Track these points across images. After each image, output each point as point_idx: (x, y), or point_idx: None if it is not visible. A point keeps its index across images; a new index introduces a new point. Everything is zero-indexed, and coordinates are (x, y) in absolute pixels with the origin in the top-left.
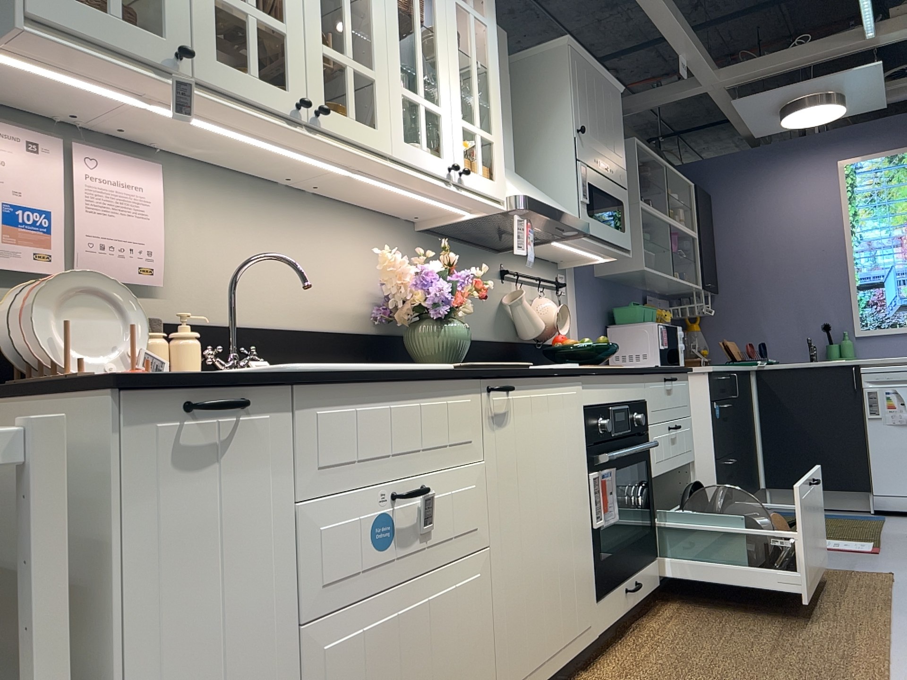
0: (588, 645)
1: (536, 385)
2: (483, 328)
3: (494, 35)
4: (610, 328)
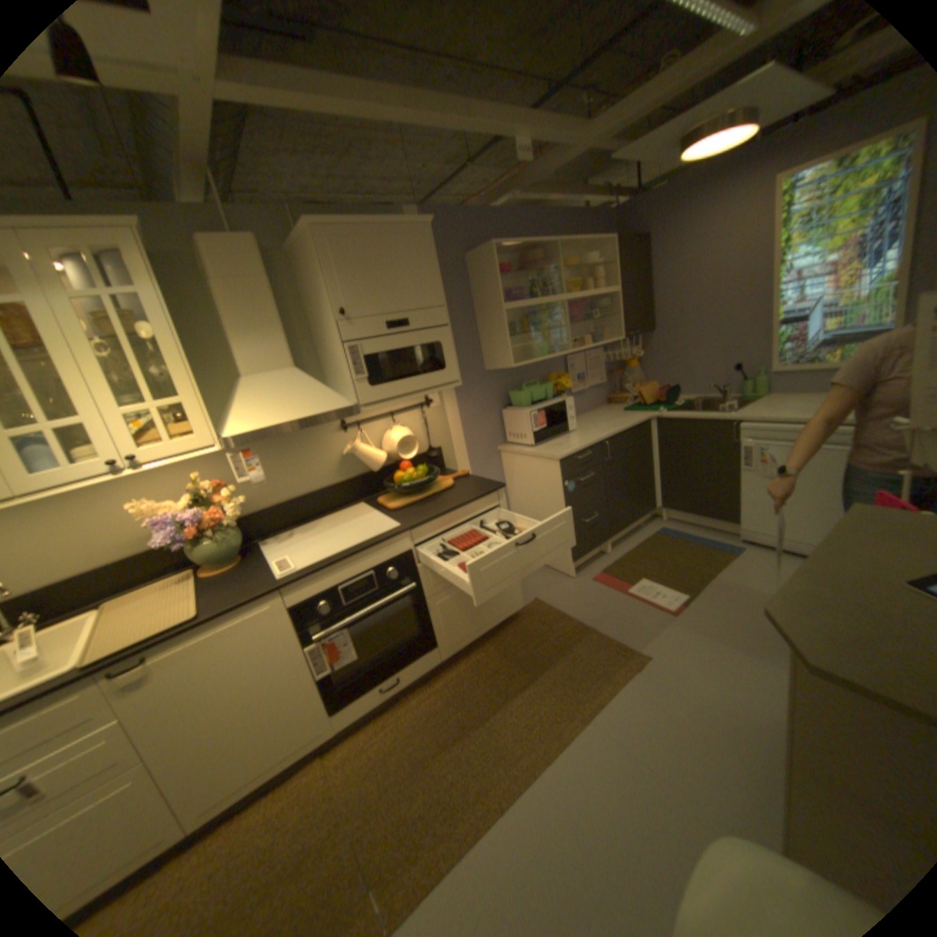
0: (320, 745)
1: (192, 635)
2: (323, 478)
3: (151, 294)
4: (507, 407)
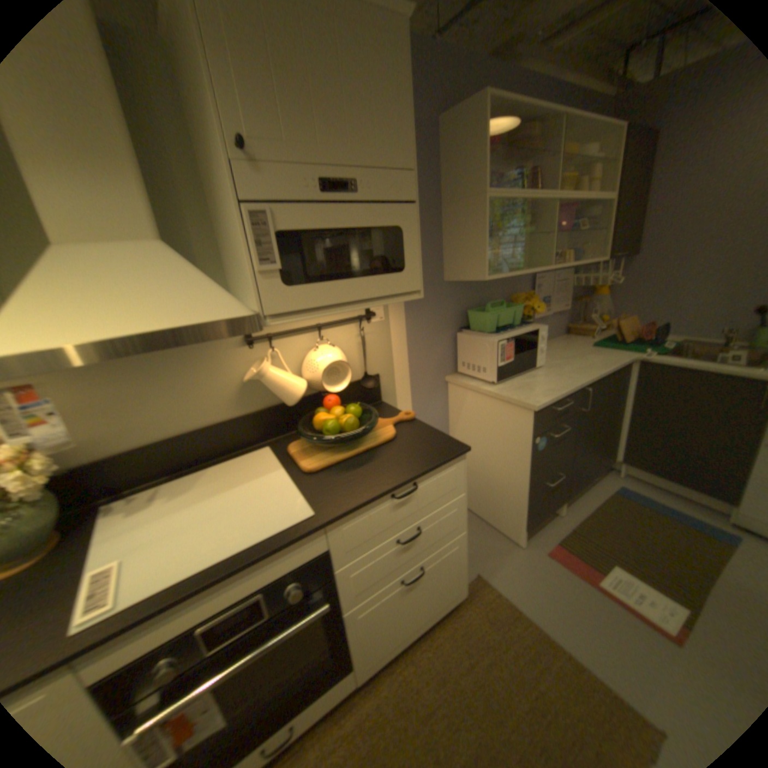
0: None
1: None
2: (211, 410)
3: None
4: (463, 329)
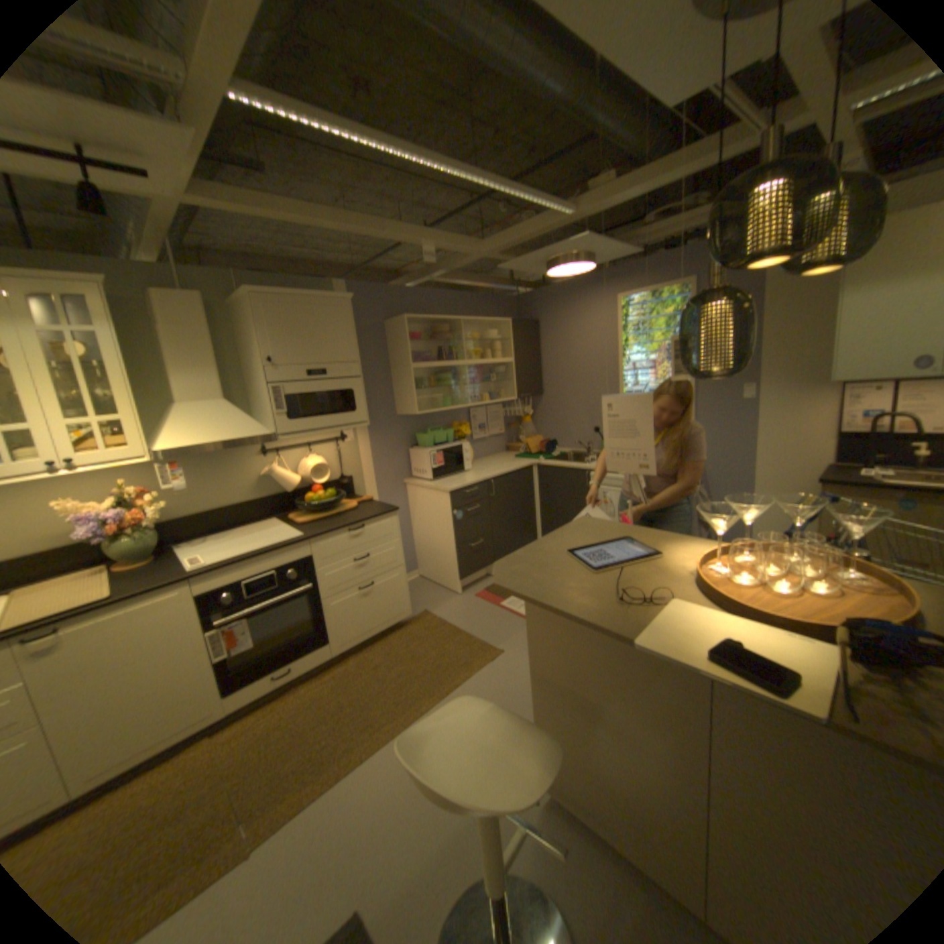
0: (210, 724)
1: (105, 611)
2: (240, 494)
3: (108, 334)
4: (415, 447)
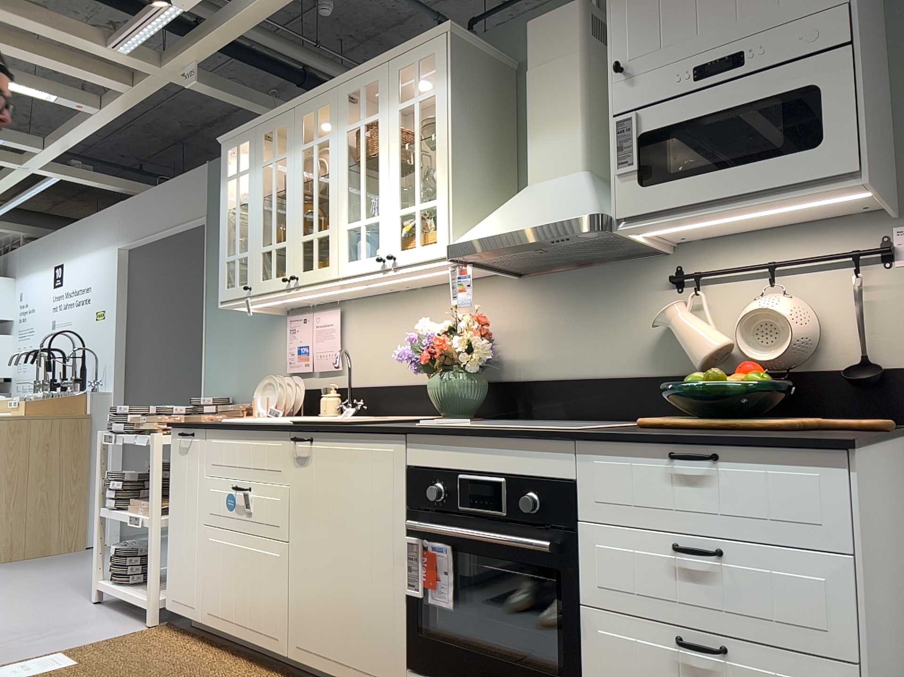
0: None
1: (338, 439)
2: (624, 361)
3: (442, 95)
4: None
